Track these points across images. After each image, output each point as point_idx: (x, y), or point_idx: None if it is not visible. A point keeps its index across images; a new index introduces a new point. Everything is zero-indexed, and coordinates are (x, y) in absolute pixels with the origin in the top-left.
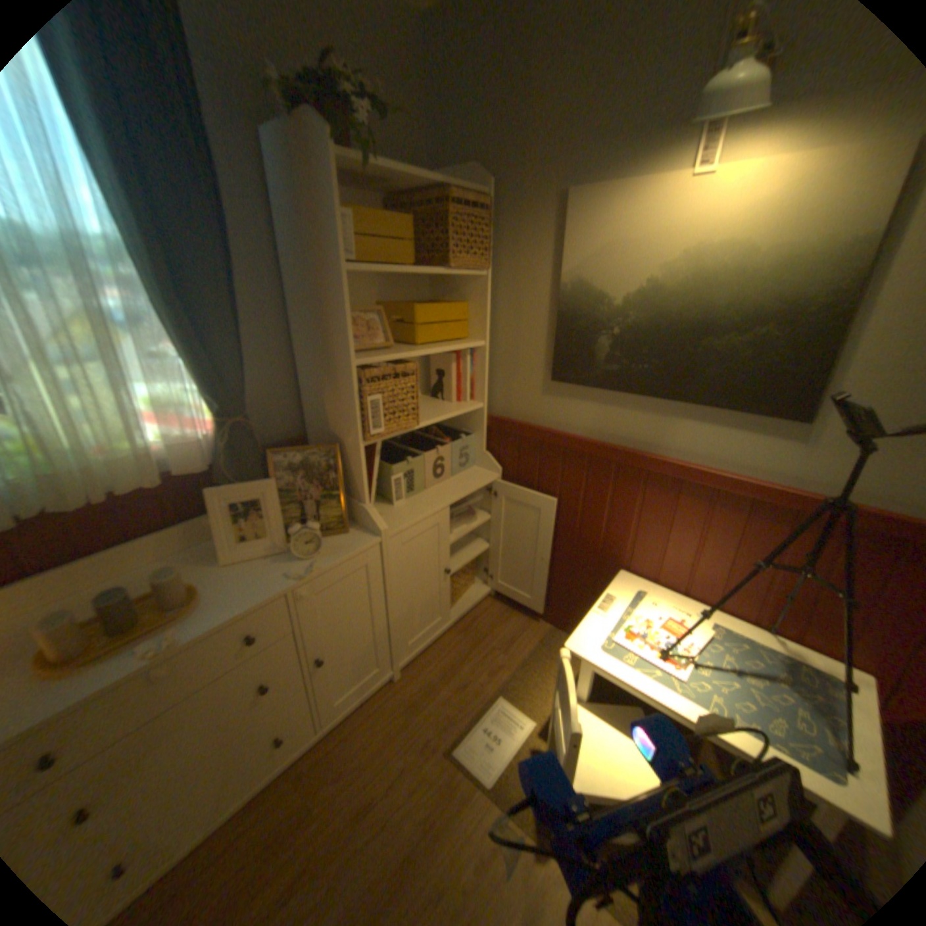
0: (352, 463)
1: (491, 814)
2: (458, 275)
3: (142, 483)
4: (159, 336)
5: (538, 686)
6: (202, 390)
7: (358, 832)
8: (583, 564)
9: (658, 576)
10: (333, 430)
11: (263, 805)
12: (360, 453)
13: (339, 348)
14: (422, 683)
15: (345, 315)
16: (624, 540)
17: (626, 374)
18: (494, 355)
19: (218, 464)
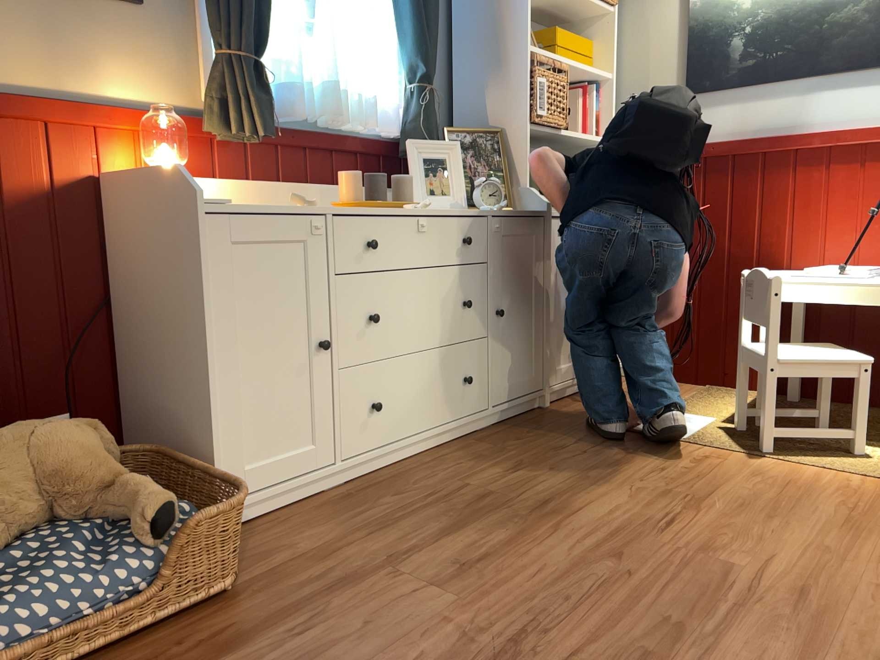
0: (512, 149)
1: (692, 446)
2: (585, 13)
3: (365, 123)
4: (386, 12)
5: (707, 406)
6: (411, 58)
7: (561, 453)
8: (735, 285)
9: (819, 262)
10: (490, 124)
11: (453, 448)
12: (524, 133)
13: (512, 38)
14: (576, 408)
15: (524, 6)
16: (778, 235)
17: (758, 67)
18: (618, 91)
19: (405, 133)
